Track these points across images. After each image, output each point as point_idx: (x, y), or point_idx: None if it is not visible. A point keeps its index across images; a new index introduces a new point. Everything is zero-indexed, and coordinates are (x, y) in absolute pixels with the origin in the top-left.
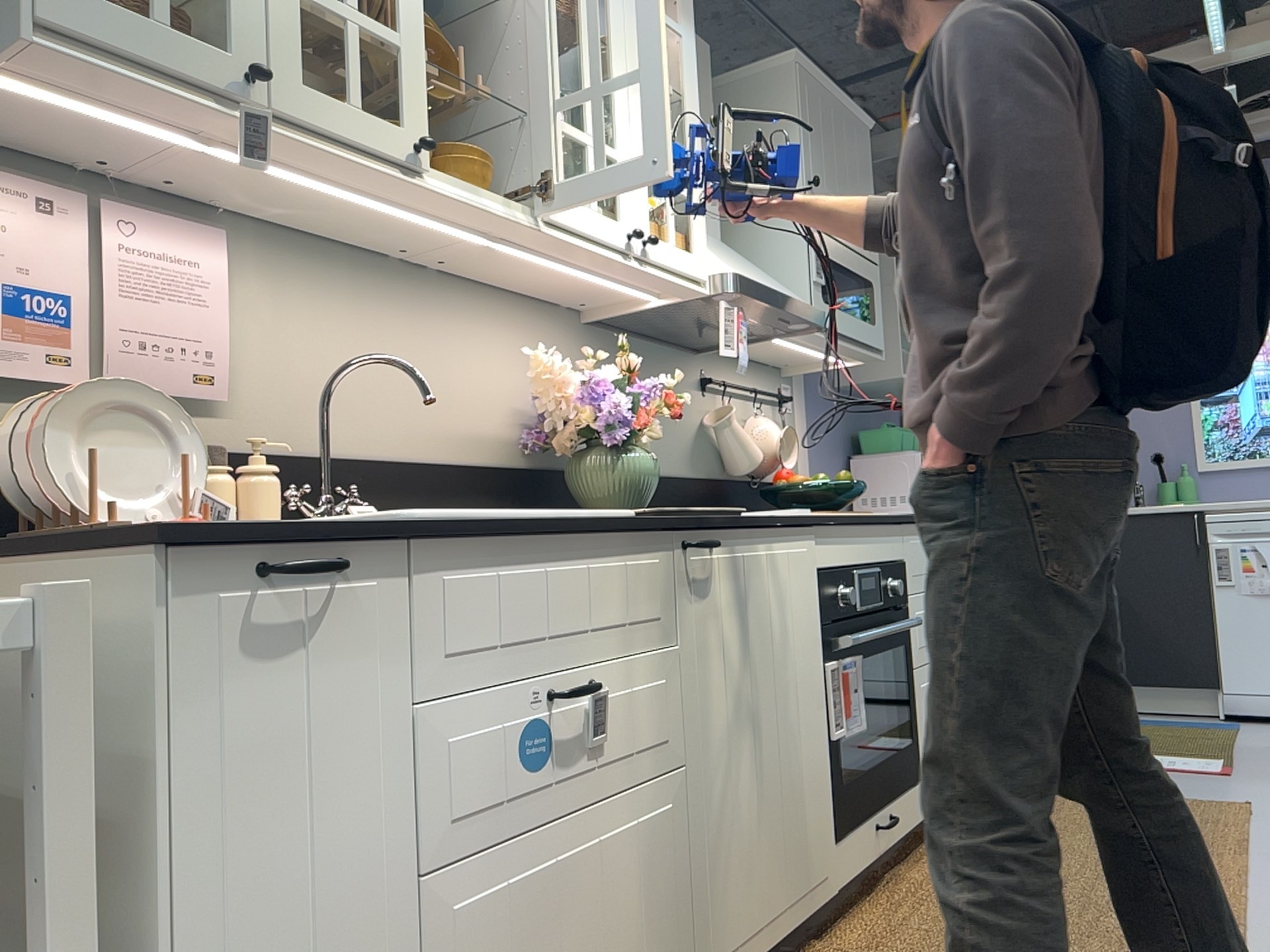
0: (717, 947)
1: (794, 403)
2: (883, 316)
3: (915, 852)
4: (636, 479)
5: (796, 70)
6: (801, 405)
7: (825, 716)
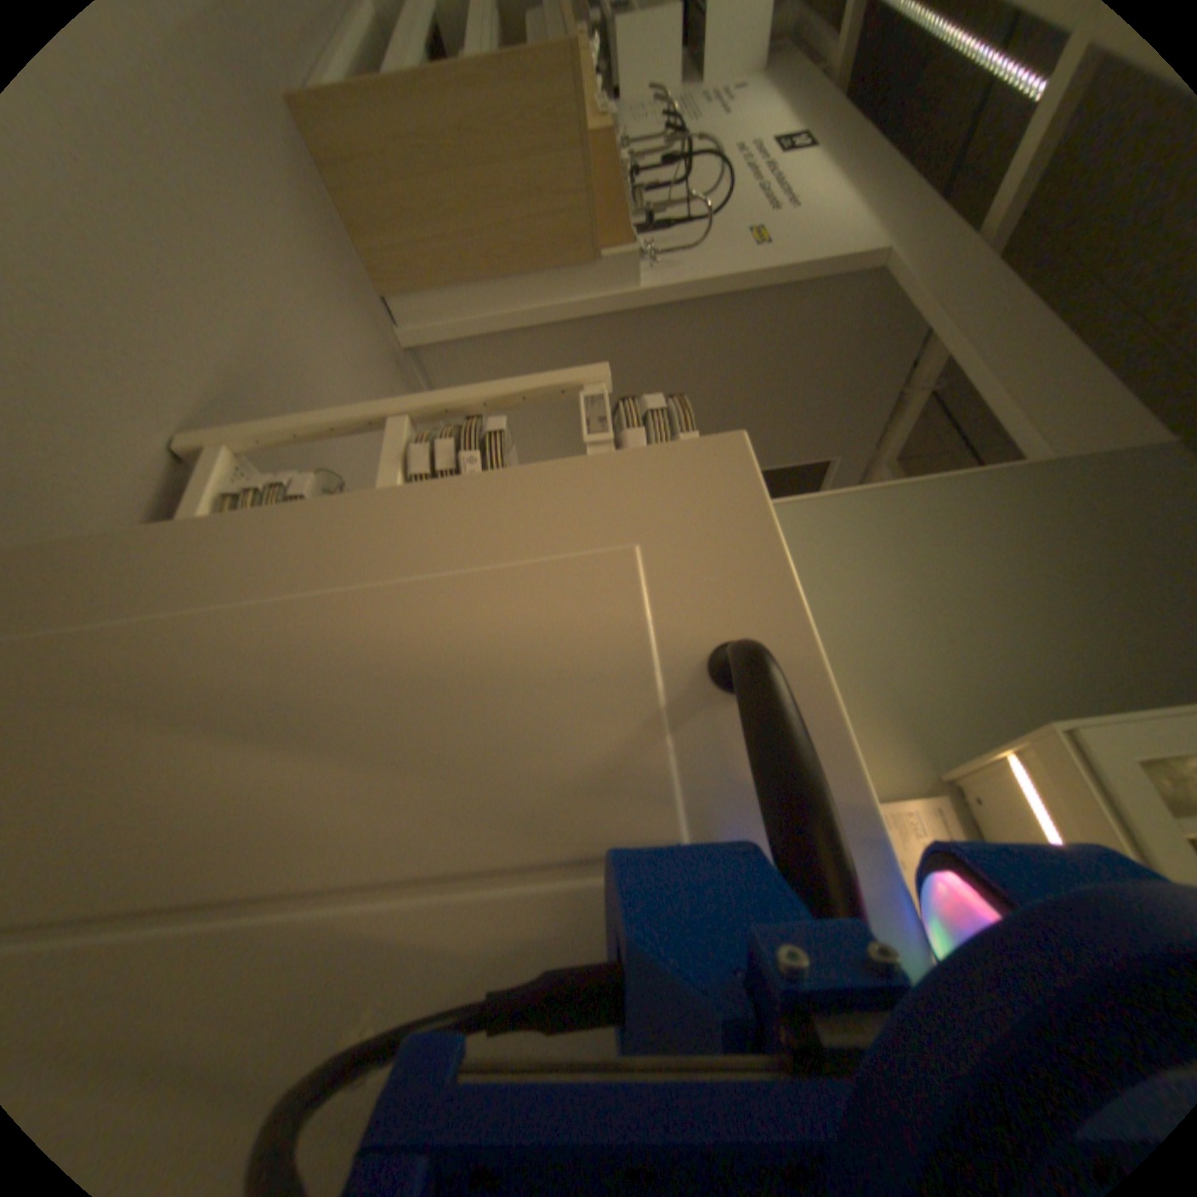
0: None
1: None
2: None
3: None
4: None
5: None
6: None
7: None
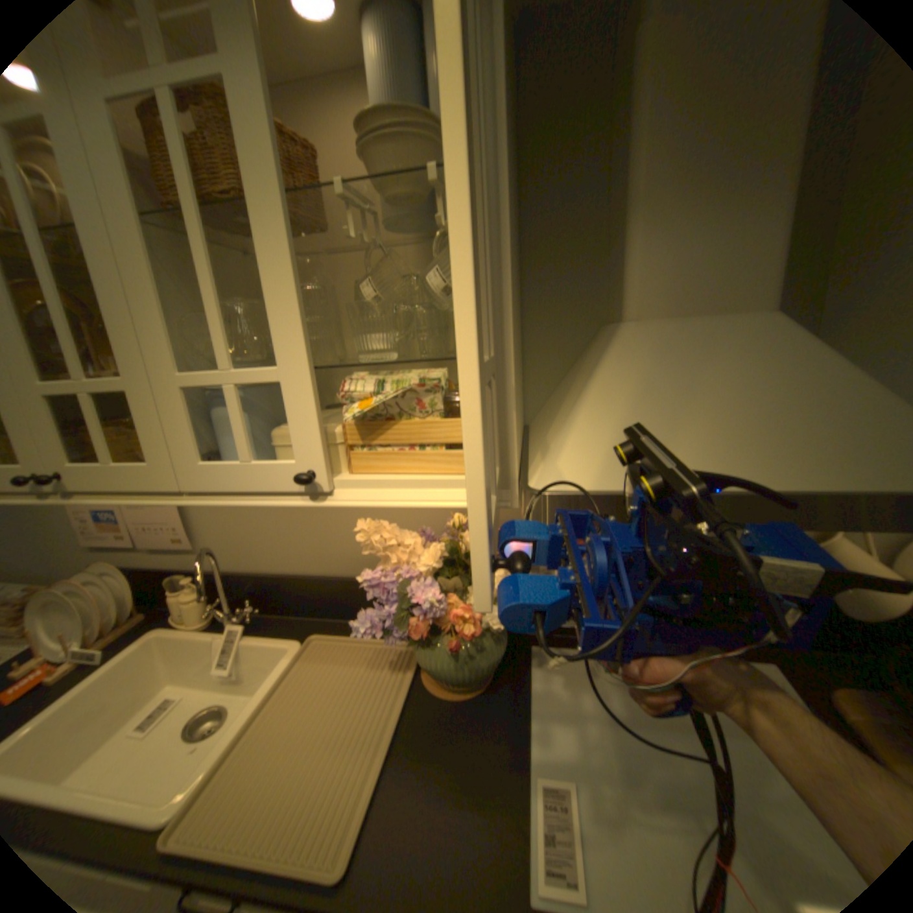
0: None
1: None
2: None
3: None
4: (445, 665)
5: None
6: None
7: None
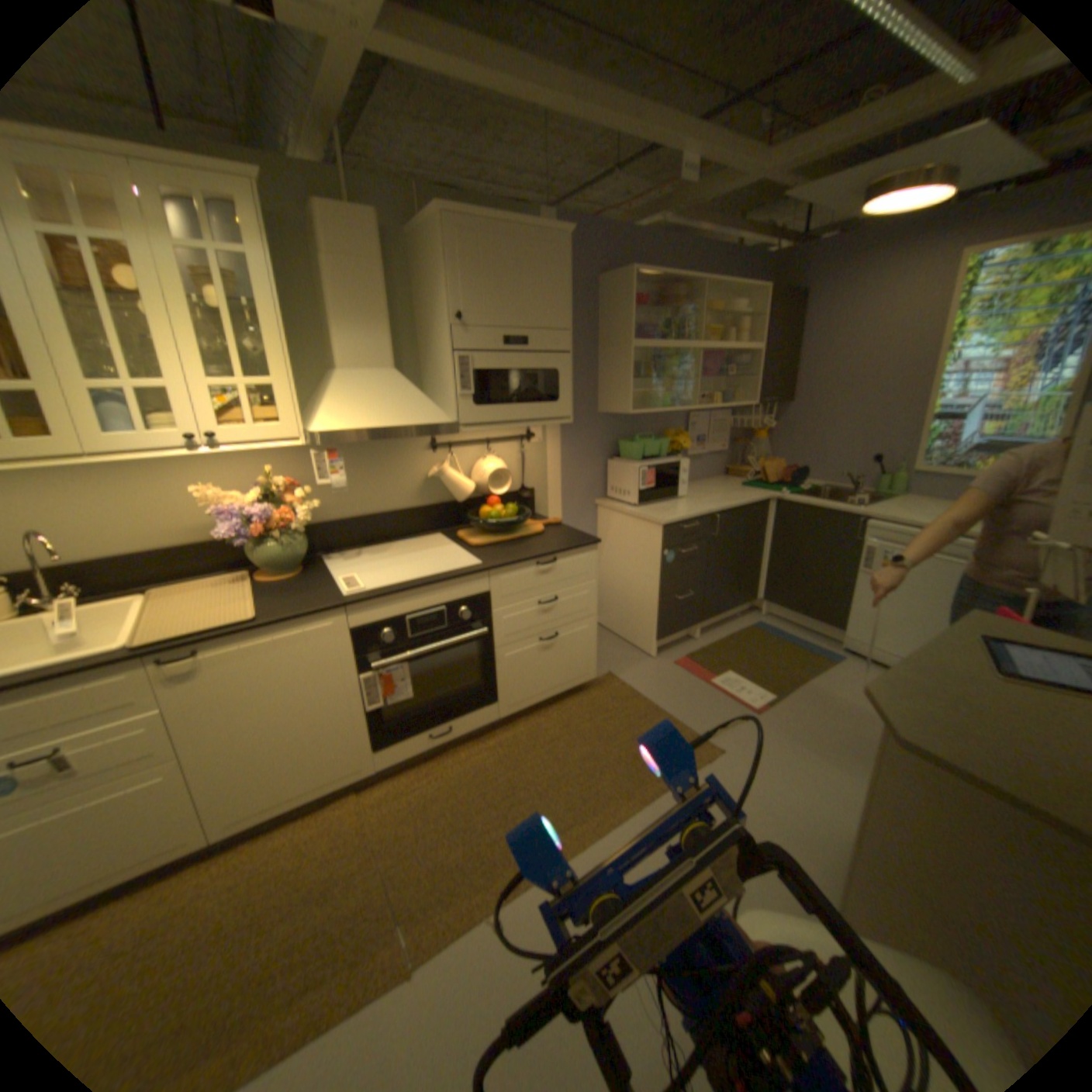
0: (226, 823)
1: (541, 438)
2: (569, 393)
3: (493, 735)
4: (276, 559)
5: (440, 220)
6: (550, 437)
7: (362, 702)
